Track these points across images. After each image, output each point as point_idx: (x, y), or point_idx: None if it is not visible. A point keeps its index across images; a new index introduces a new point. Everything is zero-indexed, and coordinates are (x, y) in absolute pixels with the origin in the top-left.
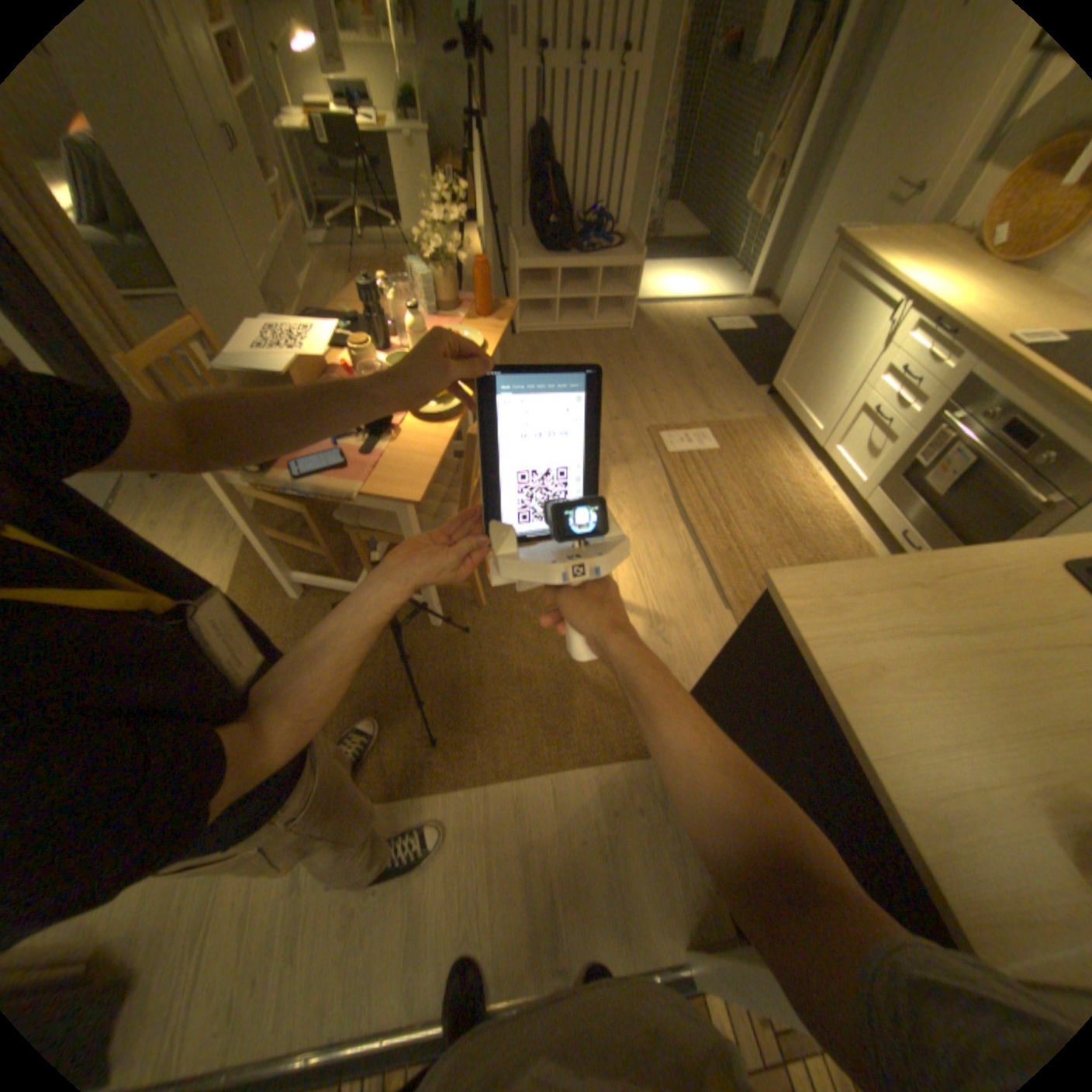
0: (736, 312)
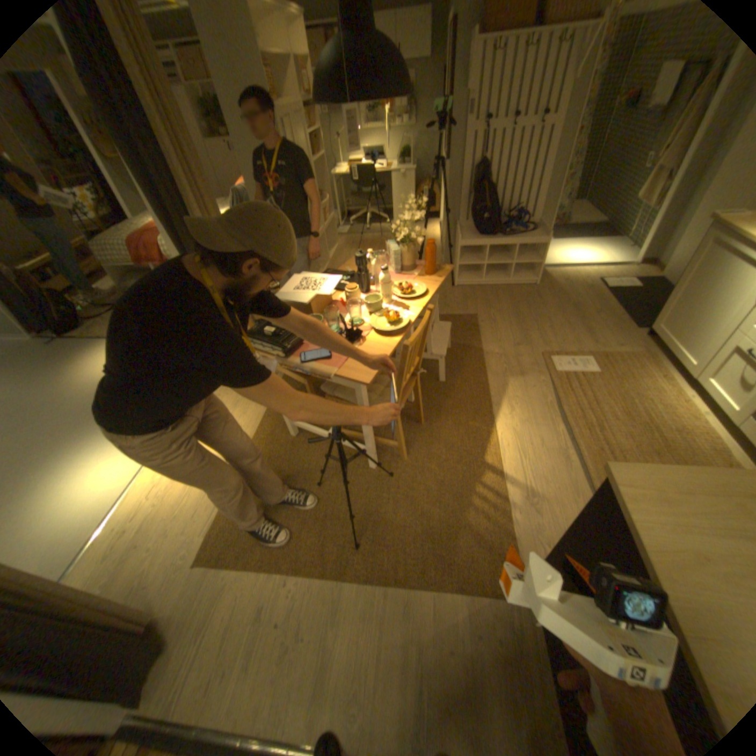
0: (626, 273)
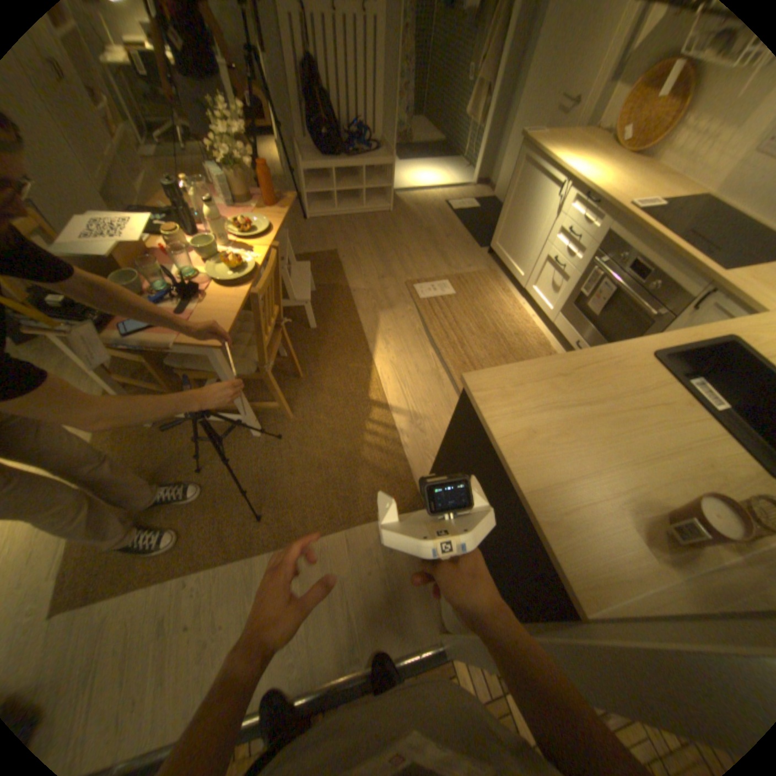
0: (466, 196)
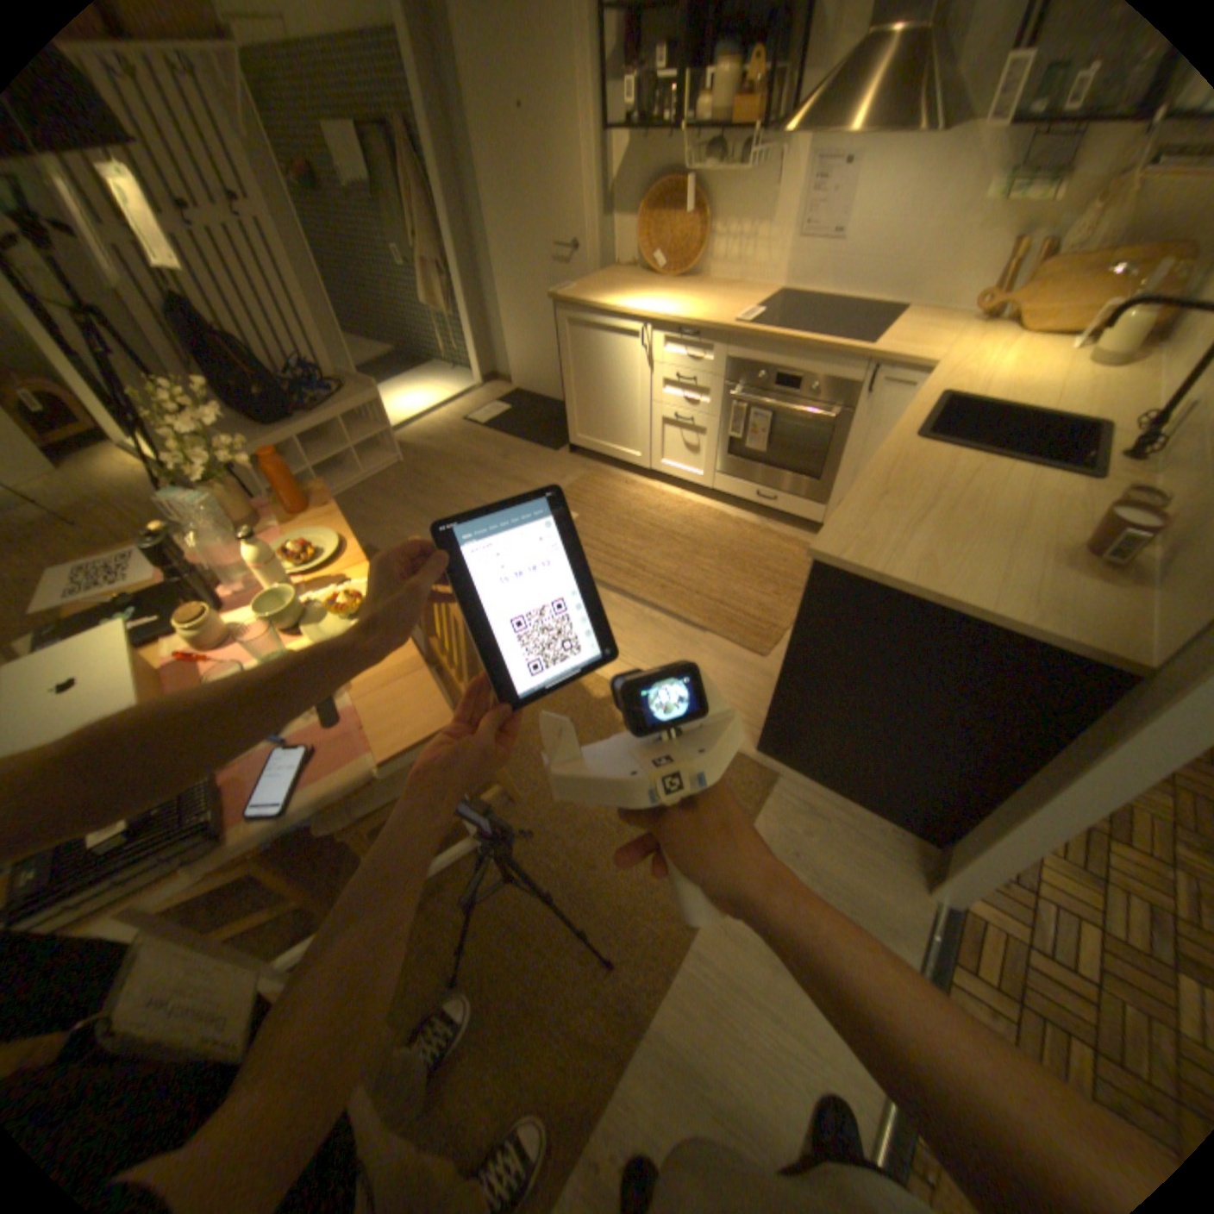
0: (481, 401)
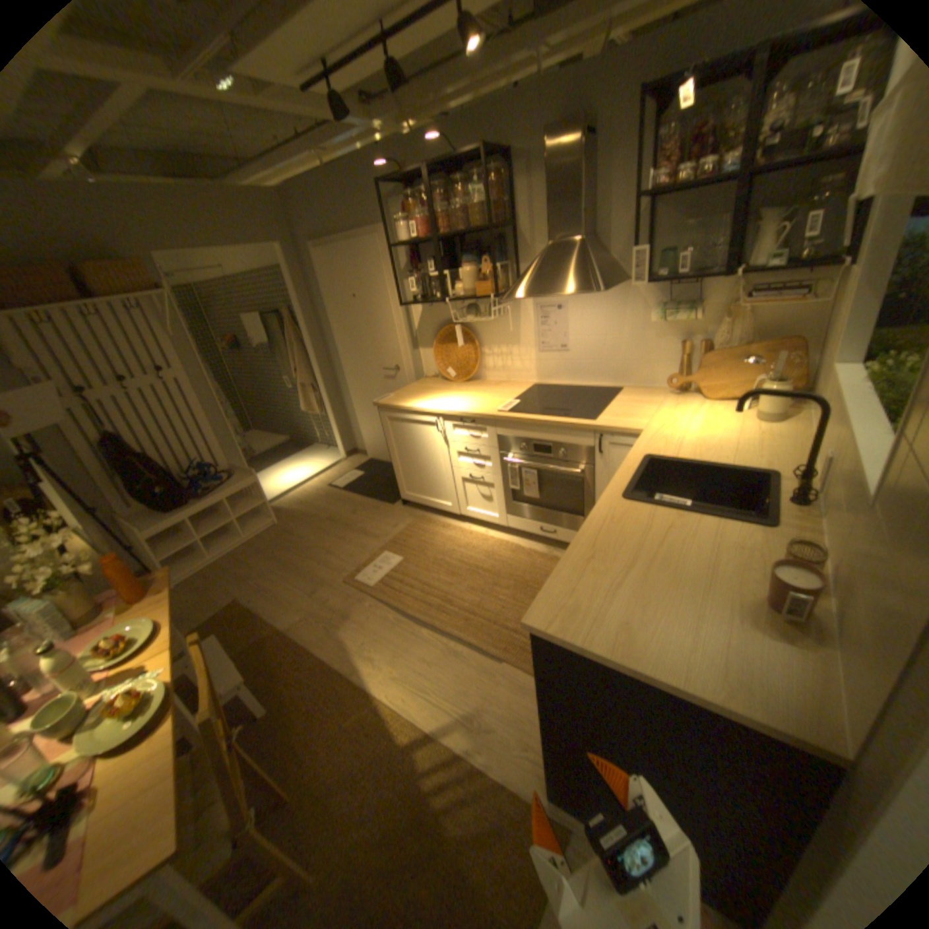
0: (344, 470)
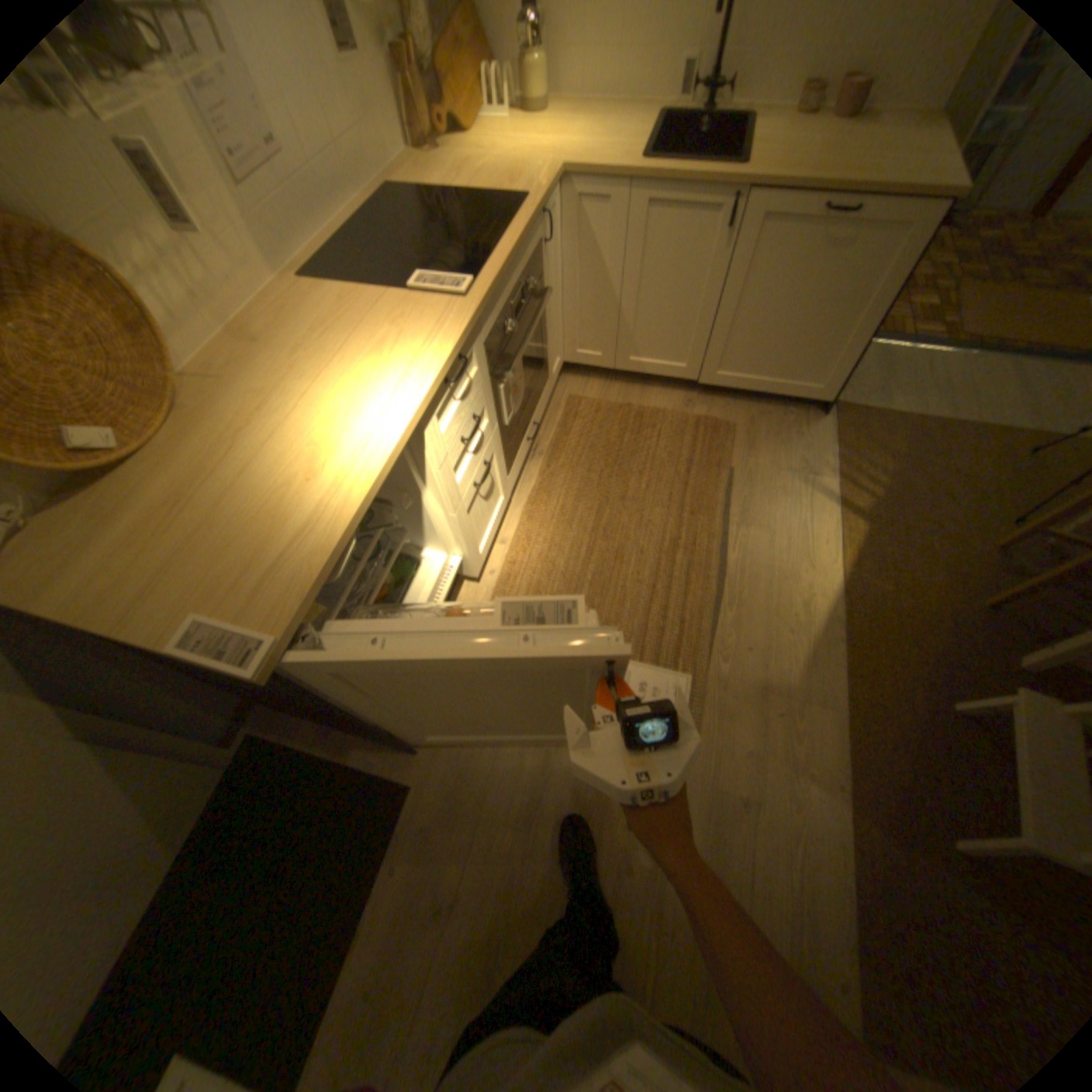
0: None
